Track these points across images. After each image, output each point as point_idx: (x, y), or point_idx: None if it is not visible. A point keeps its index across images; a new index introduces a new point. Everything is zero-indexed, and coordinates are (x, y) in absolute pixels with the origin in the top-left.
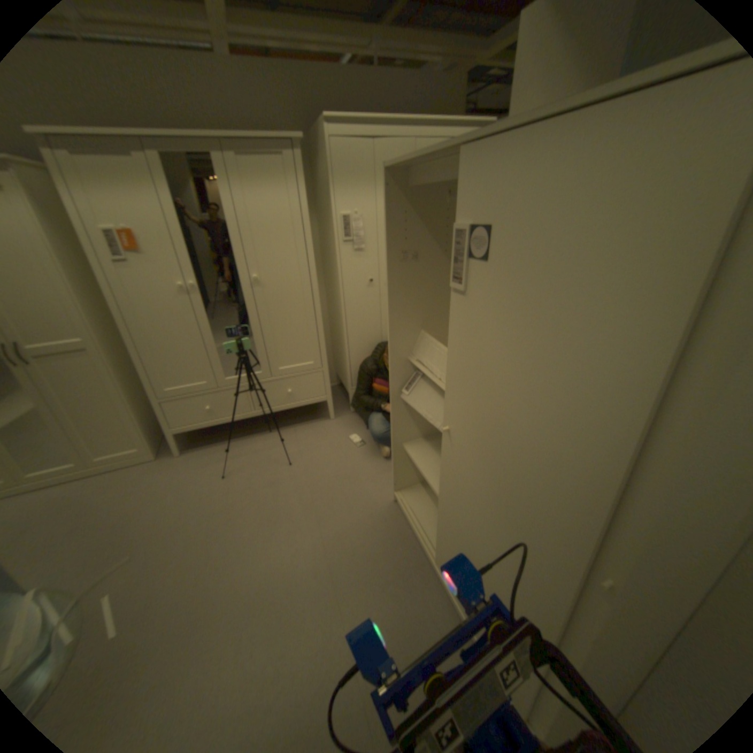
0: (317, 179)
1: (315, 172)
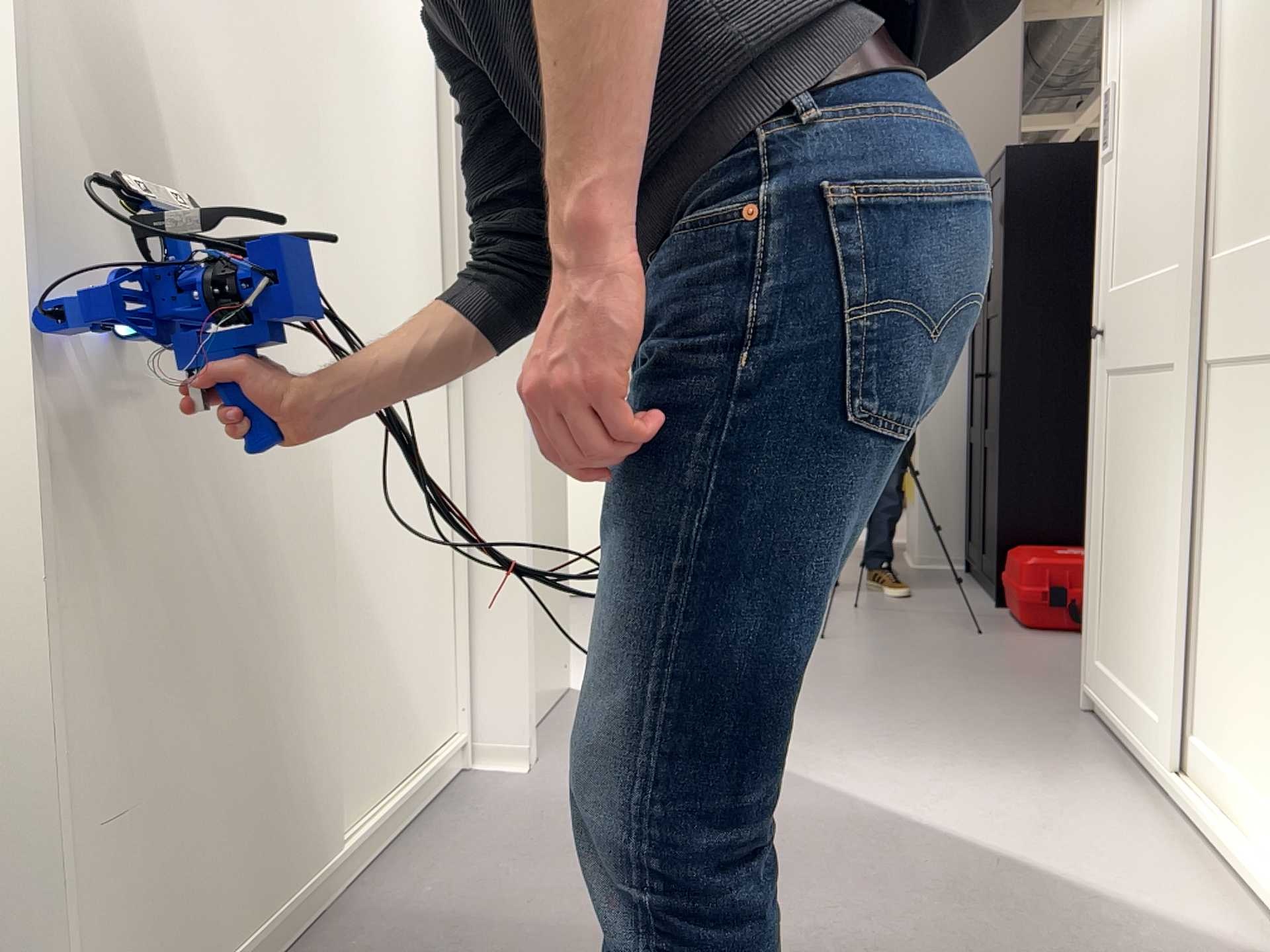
0: None
1: None
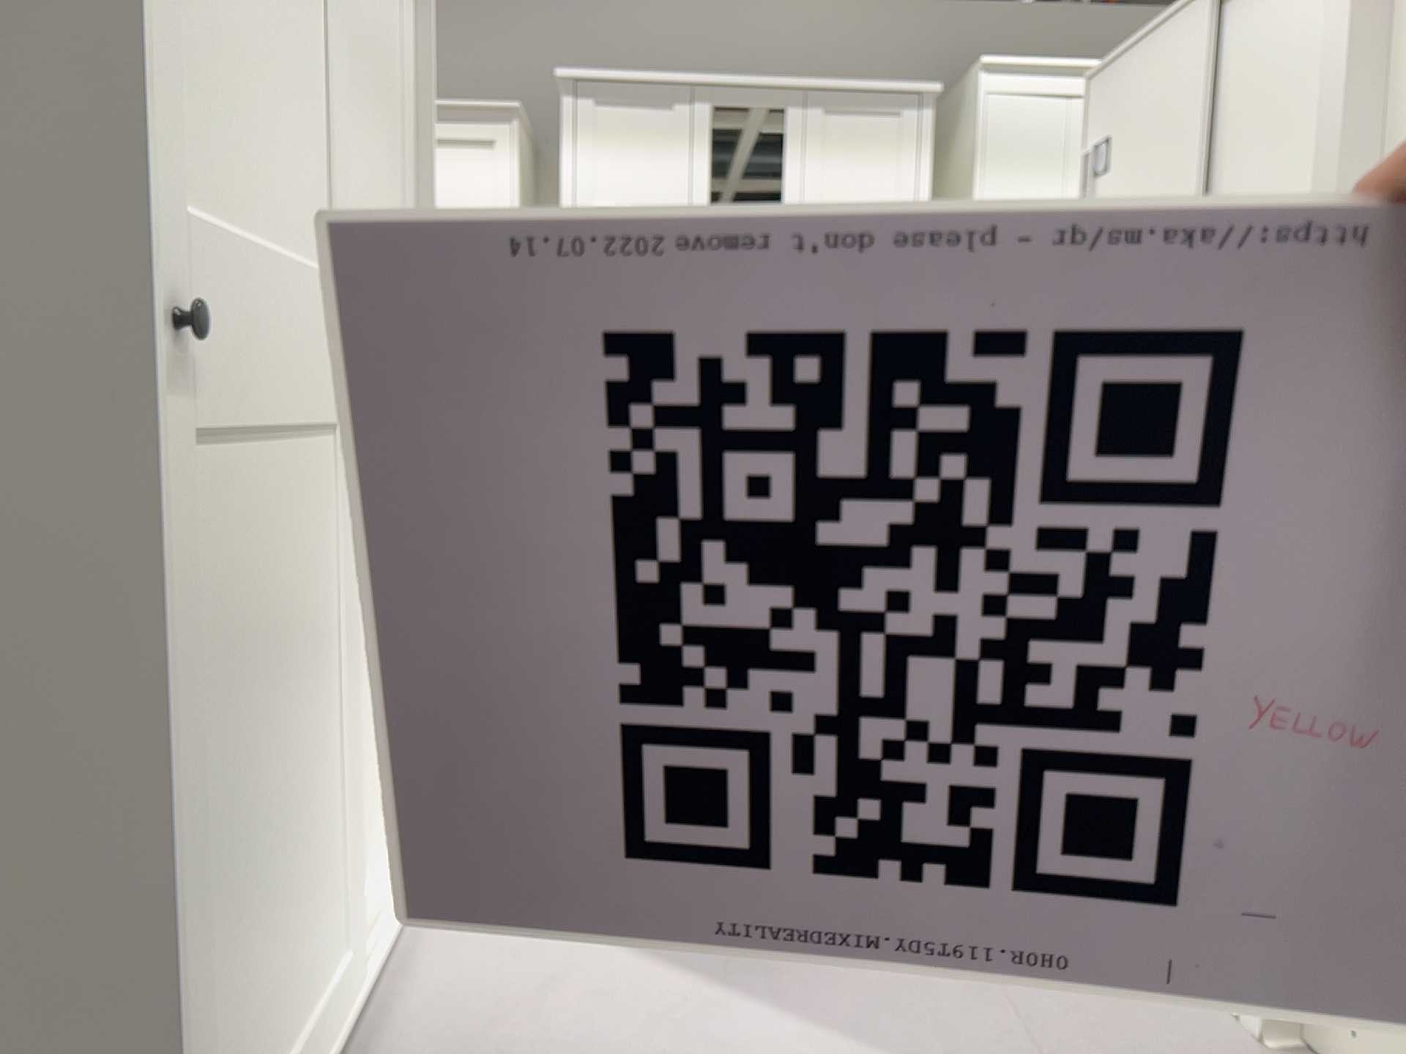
0: (946, 176)
1: (944, 164)
